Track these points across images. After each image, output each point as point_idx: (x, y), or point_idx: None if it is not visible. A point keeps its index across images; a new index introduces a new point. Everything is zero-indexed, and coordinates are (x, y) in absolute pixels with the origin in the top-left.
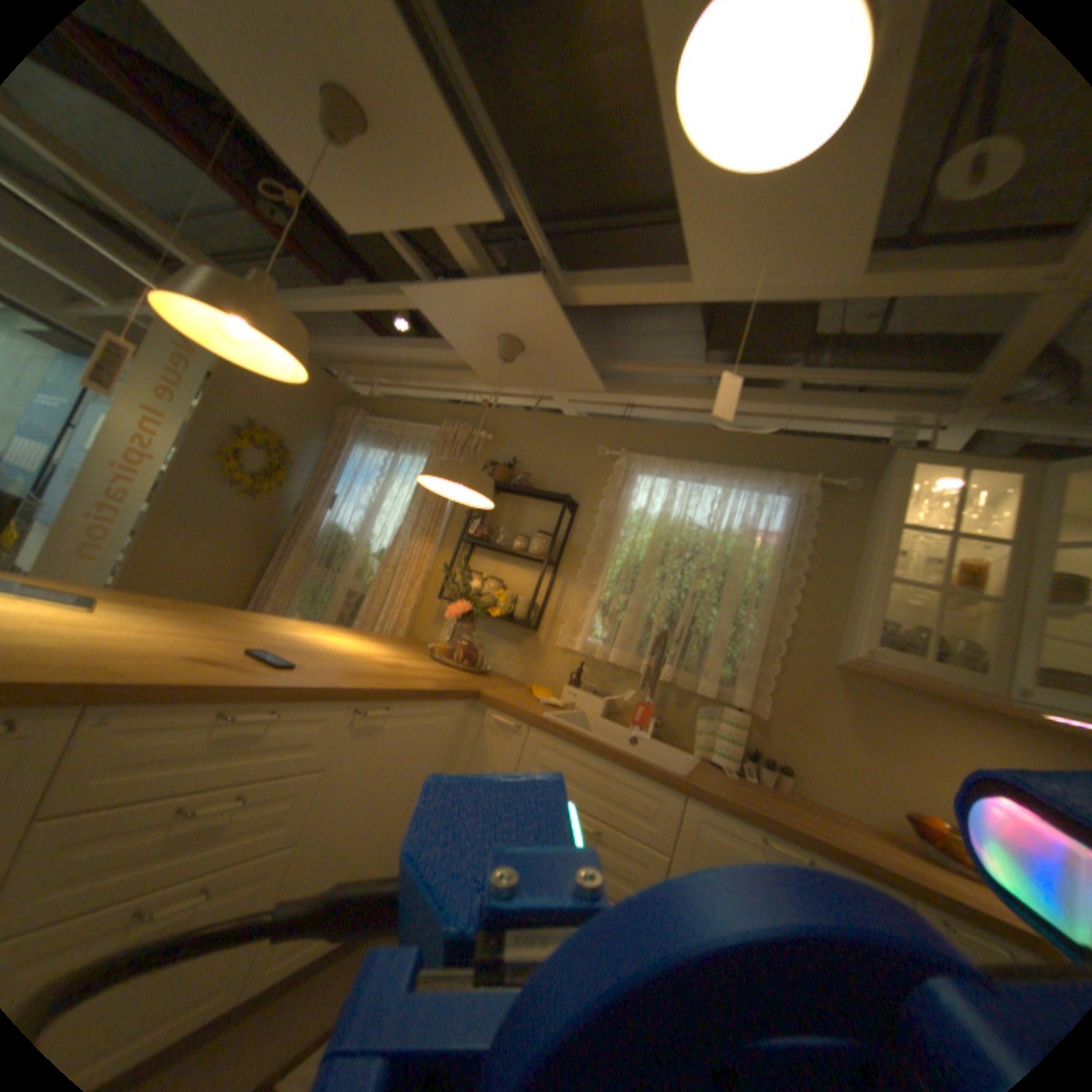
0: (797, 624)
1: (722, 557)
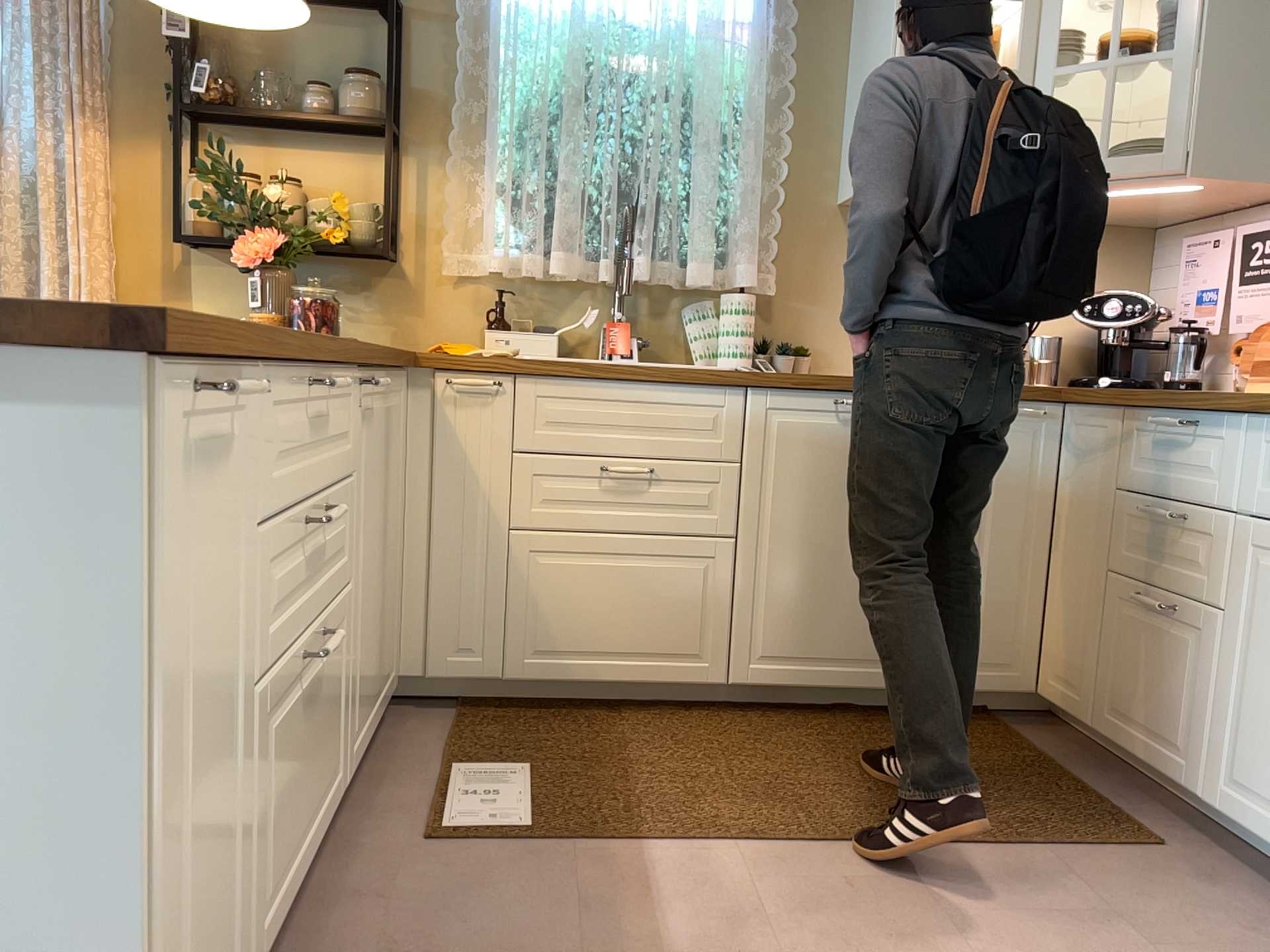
0: (787, 156)
1: (680, 71)
